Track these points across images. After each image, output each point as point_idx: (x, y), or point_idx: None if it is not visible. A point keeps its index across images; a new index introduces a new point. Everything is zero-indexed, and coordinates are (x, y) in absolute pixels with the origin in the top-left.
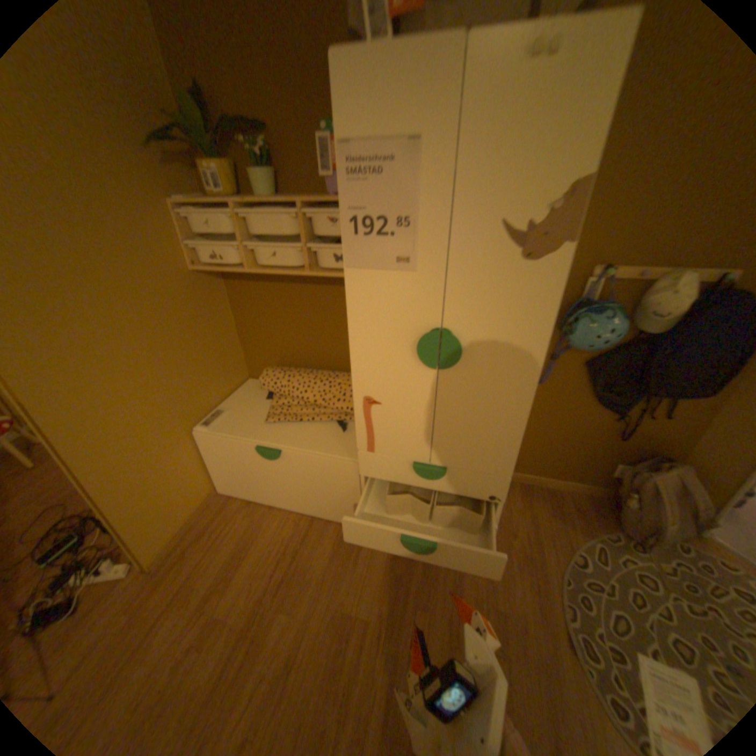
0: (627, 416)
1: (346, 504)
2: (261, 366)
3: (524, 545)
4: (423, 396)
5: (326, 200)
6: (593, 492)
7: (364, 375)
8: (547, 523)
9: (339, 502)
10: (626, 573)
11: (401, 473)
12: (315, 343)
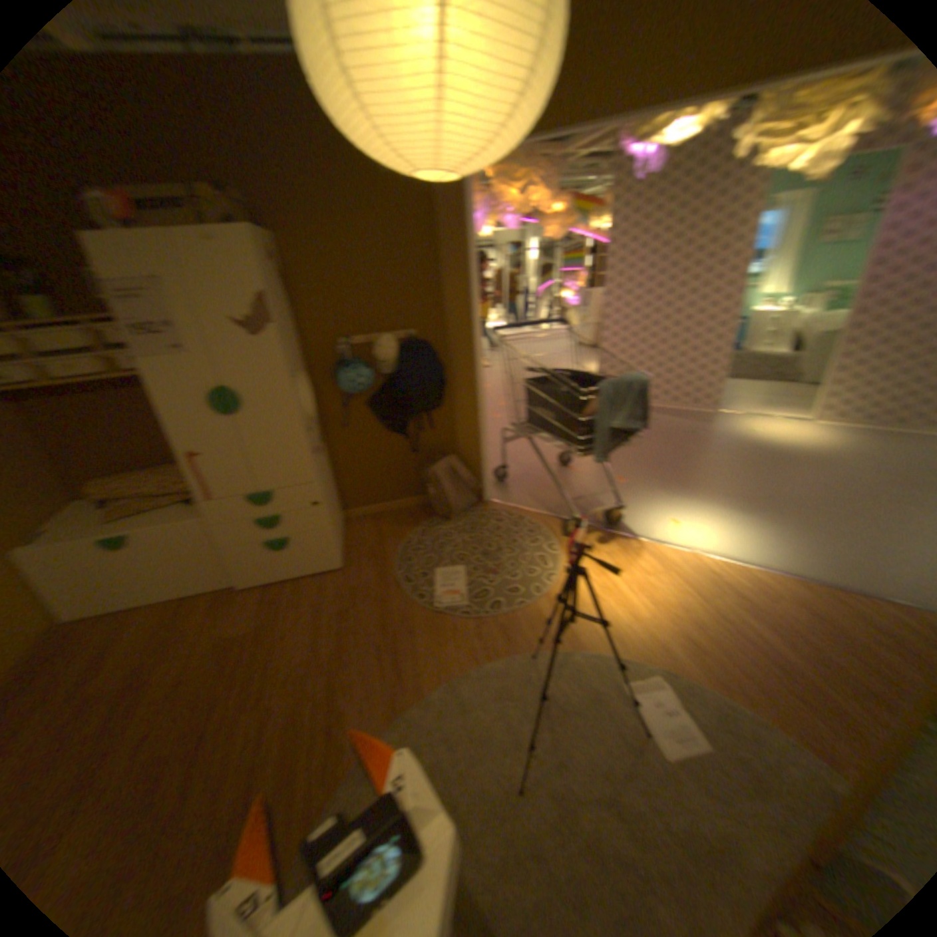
0: (405, 435)
1: (204, 569)
2: (75, 487)
3: (367, 548)
4: (225, 440)
5: (102, 318)
6: (417, 501)
7: (173, 437)
8: (385, 531)
9: (198, 571)
10: (433, 537)
11: (236, 512)
12: (134, 446)
